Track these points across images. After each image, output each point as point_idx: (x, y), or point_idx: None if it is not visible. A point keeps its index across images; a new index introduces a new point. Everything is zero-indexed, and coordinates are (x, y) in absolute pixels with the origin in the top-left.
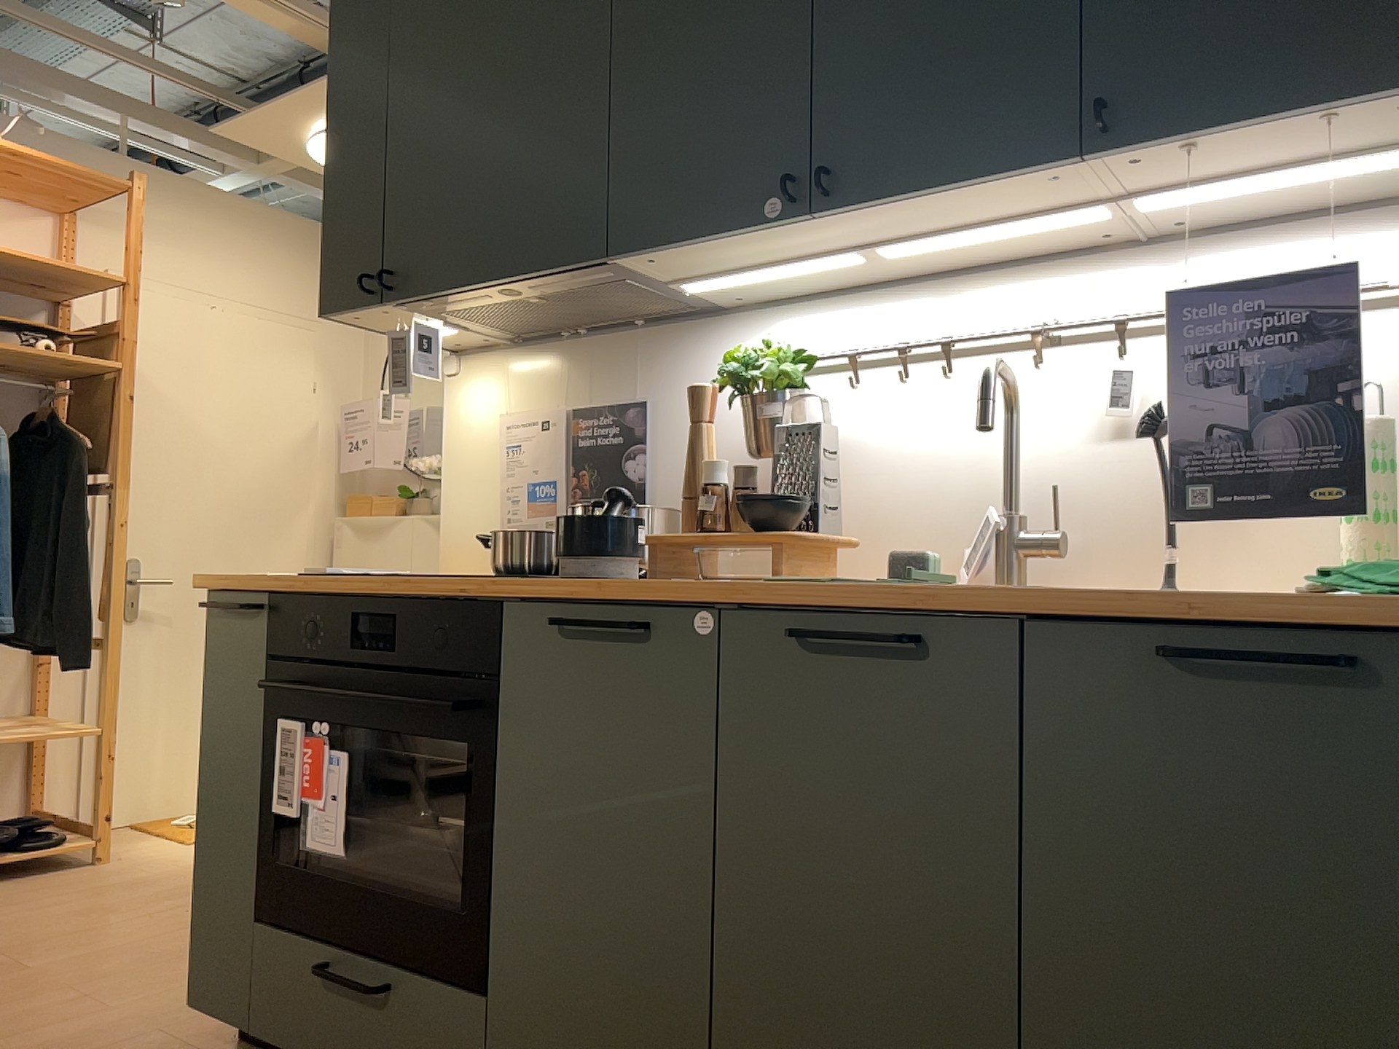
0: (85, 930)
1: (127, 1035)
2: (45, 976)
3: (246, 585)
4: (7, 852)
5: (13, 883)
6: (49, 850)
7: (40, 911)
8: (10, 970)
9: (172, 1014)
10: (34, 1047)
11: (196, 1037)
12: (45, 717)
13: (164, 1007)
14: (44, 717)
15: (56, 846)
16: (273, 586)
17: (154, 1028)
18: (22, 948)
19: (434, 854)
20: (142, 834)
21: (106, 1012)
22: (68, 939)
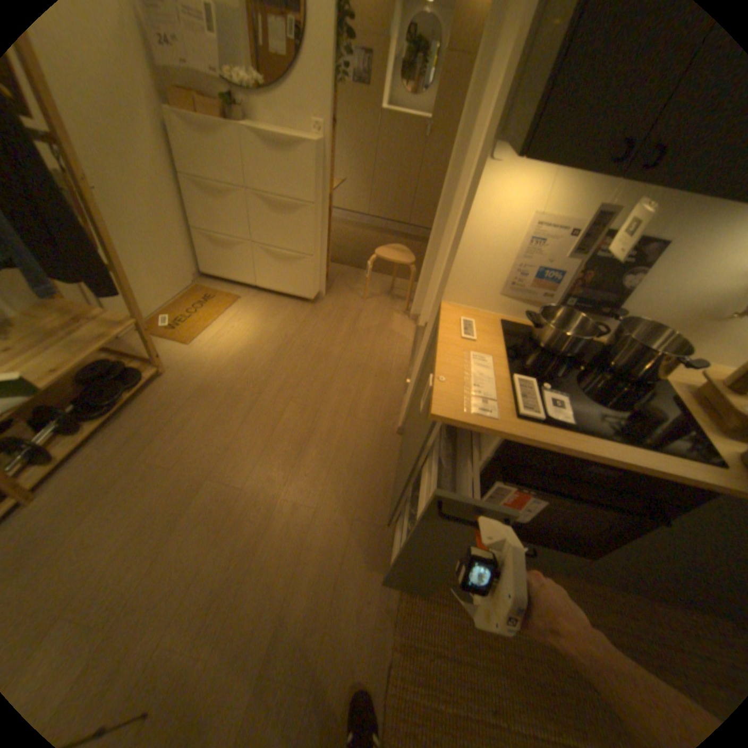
0: (228, 444)
1: (343, 526)
2: (257, 492)
3: (492, 433)
4: (118, 394)
5: (136, 407)
6: (140, 384)
7: (184, 432)
8: (233, 492)
9: (343, 502)
10: (317, 552)
11: (371, 516)
12: (61, 298)
13: (334, 498)
14: (62, 299)
15: (140, 380)
16: (511, 432)
17: (348, 516)
18: (215, 471)
19: (569, 518)
20: (150, 338)
21: (315, 511)
22: (229, 455)
